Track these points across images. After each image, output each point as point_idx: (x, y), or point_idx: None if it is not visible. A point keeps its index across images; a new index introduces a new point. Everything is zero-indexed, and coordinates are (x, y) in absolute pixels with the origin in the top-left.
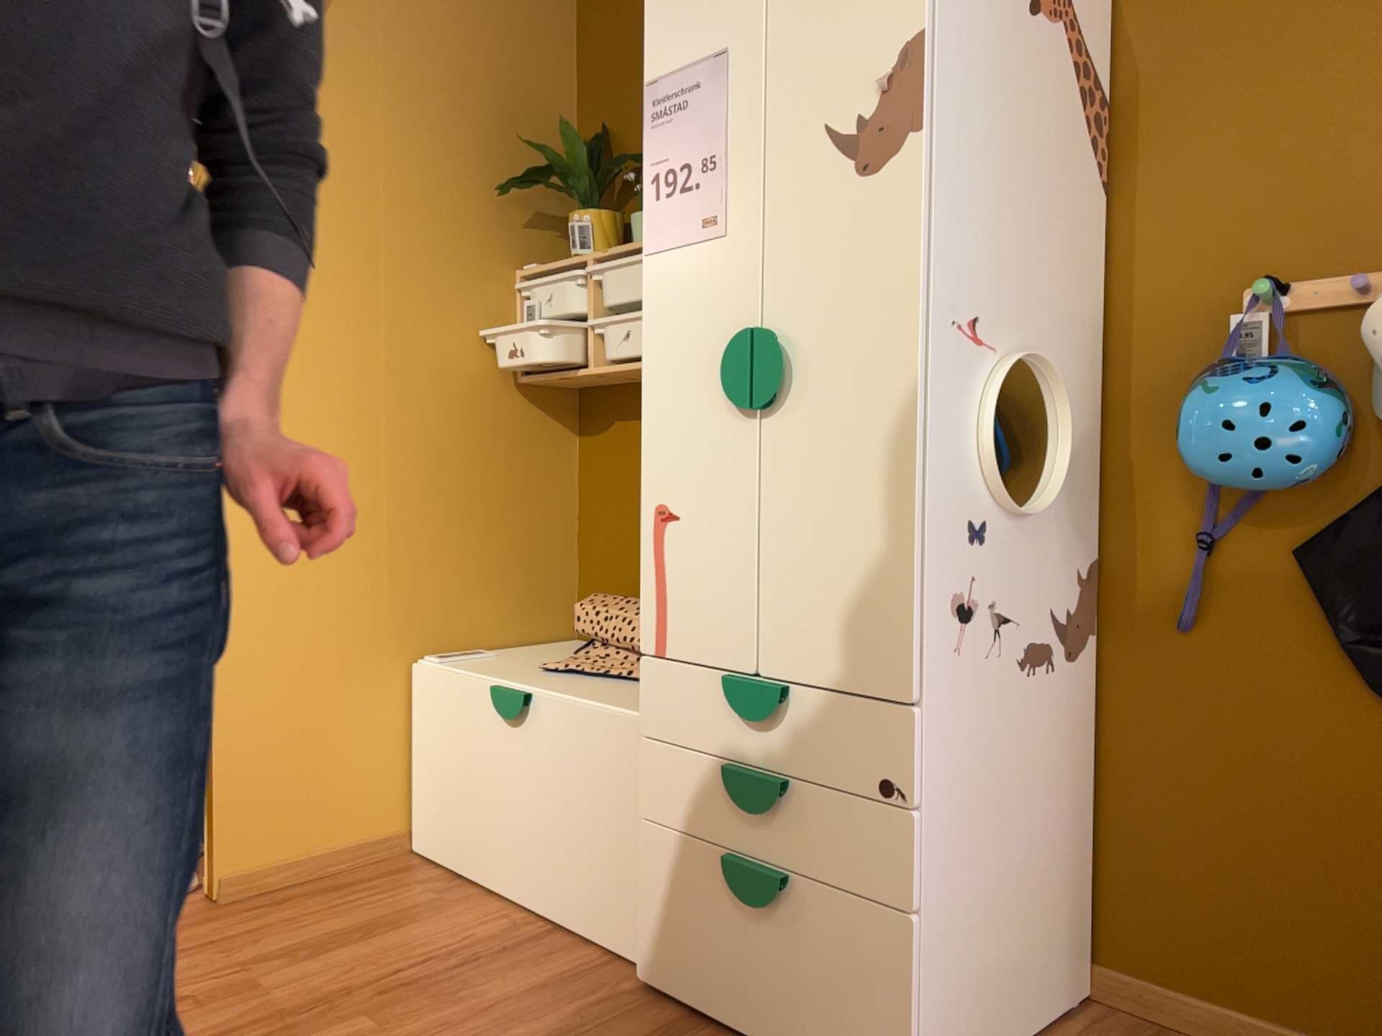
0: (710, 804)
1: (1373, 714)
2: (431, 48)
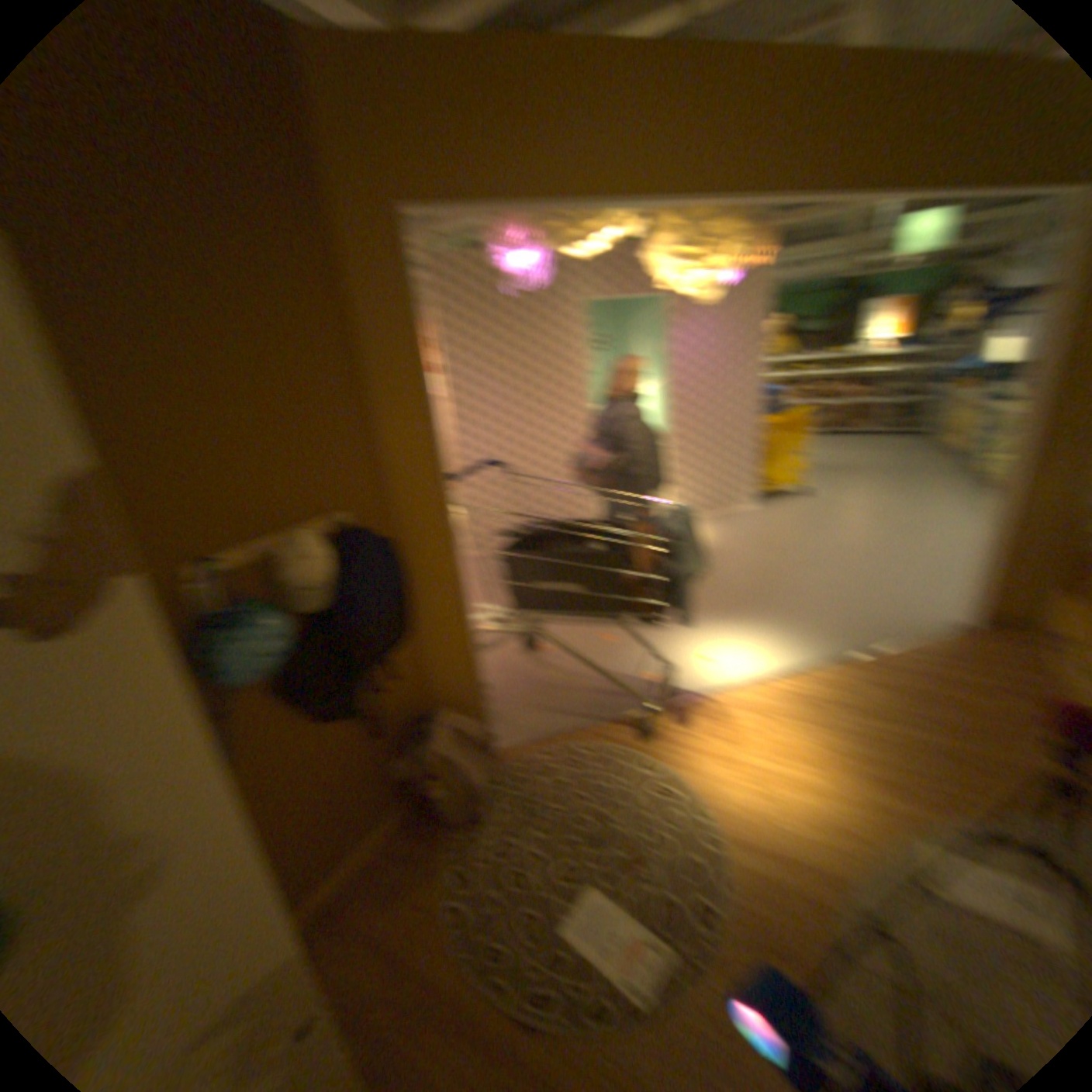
0: None
1: (313, 734)
2: None
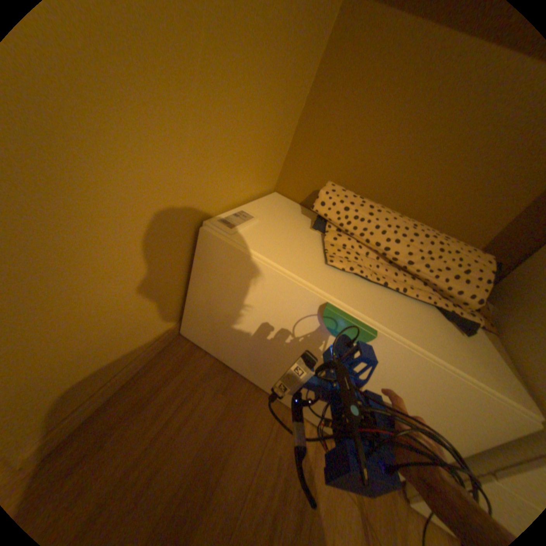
0: None
1: None
2: None
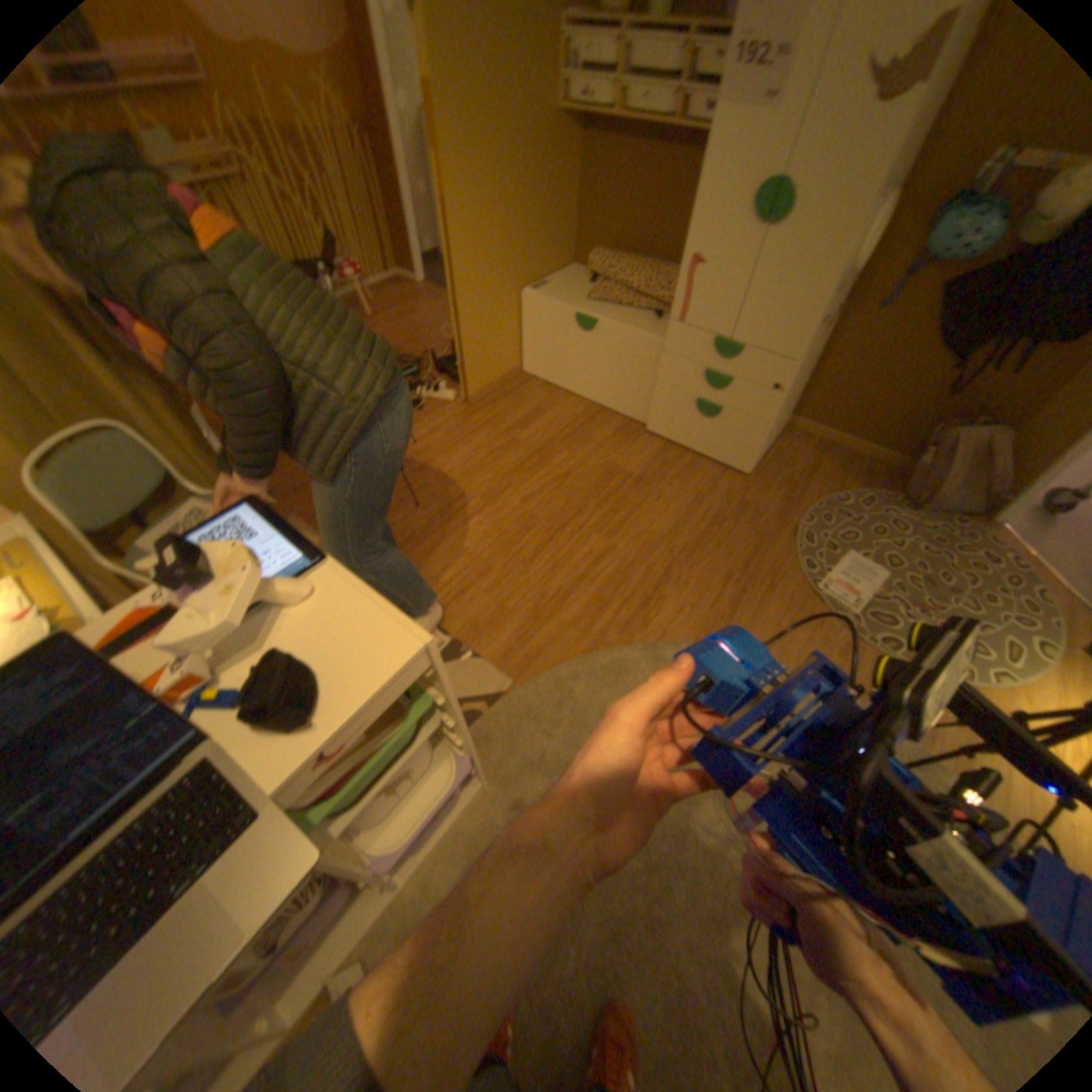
0: (691, 380)
1: (934, 347)
2: None
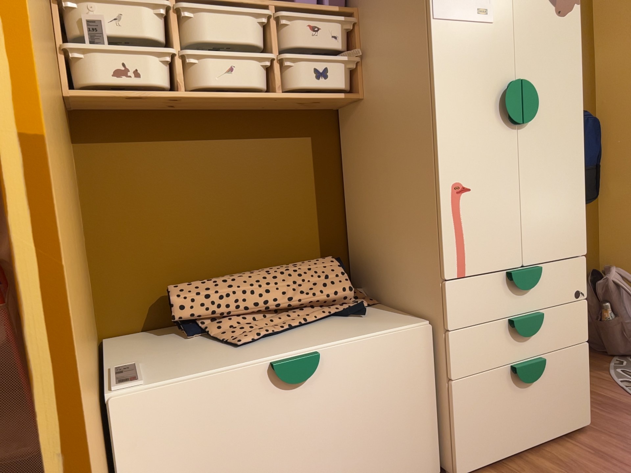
0: (499, 346)
1: None
2: None
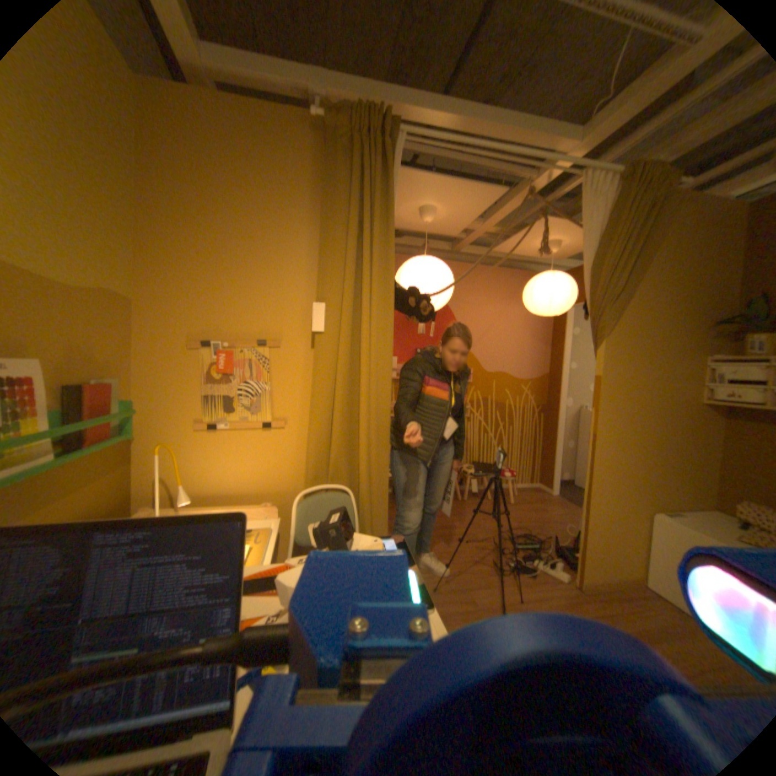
0: None
1: None
2: (684, 269)
